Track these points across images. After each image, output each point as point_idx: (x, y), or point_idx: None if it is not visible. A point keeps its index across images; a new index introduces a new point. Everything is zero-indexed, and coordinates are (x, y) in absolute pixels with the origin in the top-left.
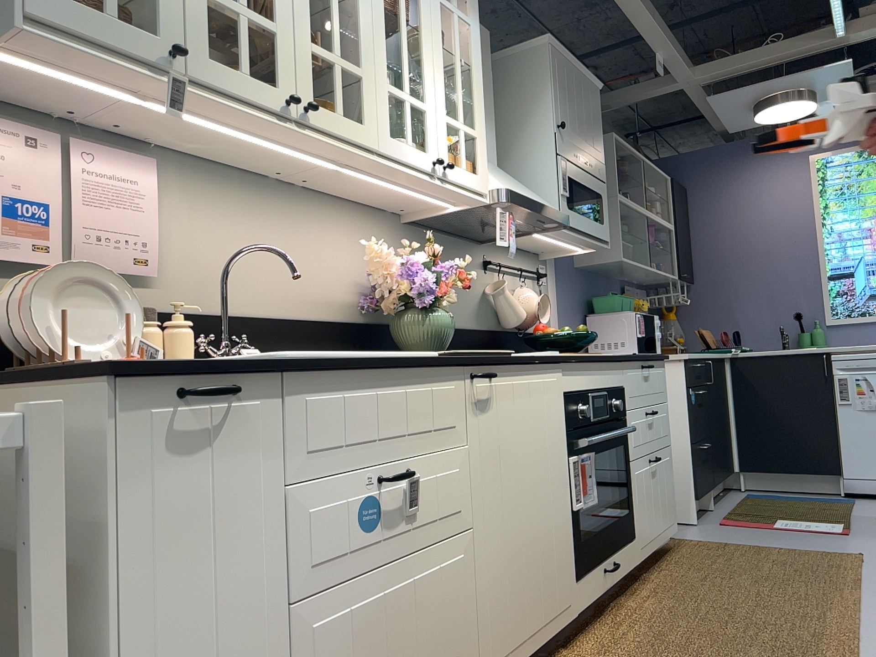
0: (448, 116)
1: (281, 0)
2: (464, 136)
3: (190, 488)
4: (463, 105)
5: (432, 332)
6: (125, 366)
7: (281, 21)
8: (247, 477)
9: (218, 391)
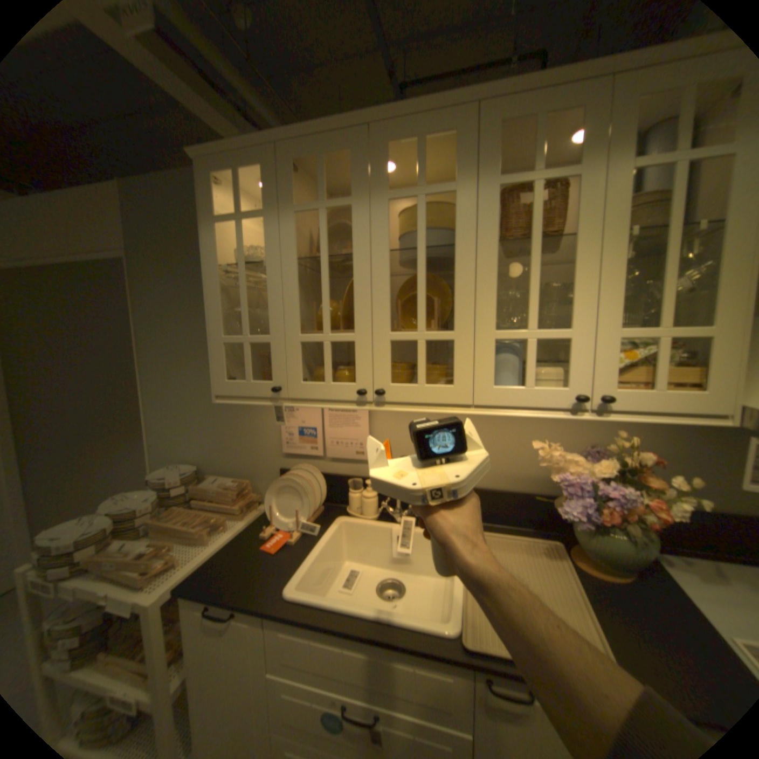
0: (627, 328)
1: (359, 312)
2: (675, 342)
3: (214, 654)
4: (674, 299)
5: (603, 552)
6: (177, 597)
7: (359, 328)
8: (243, 662)
9: (213, 621)
